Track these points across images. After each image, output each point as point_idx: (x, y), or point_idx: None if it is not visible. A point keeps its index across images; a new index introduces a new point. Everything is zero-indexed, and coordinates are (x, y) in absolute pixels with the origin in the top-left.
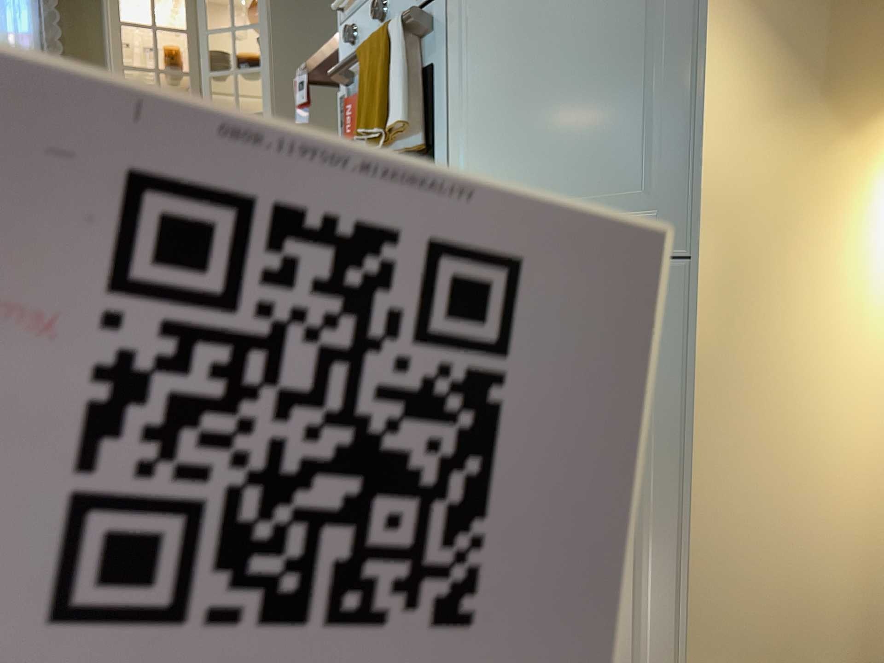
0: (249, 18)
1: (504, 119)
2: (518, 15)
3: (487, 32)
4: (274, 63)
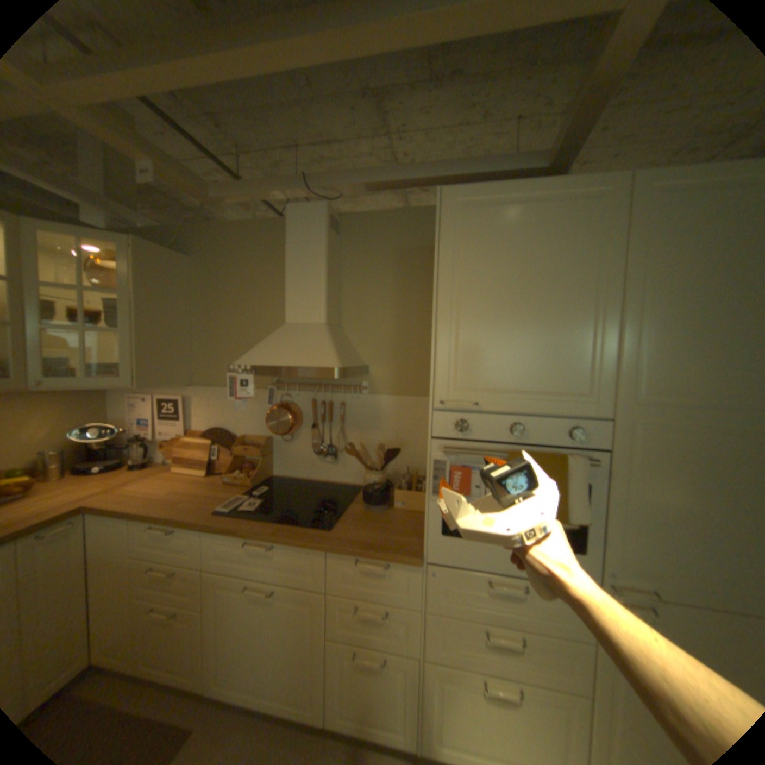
0: (90, 277)
1: (667, 535)
2: (686, 492)
3: (653, 489)
4: (131, 326)
